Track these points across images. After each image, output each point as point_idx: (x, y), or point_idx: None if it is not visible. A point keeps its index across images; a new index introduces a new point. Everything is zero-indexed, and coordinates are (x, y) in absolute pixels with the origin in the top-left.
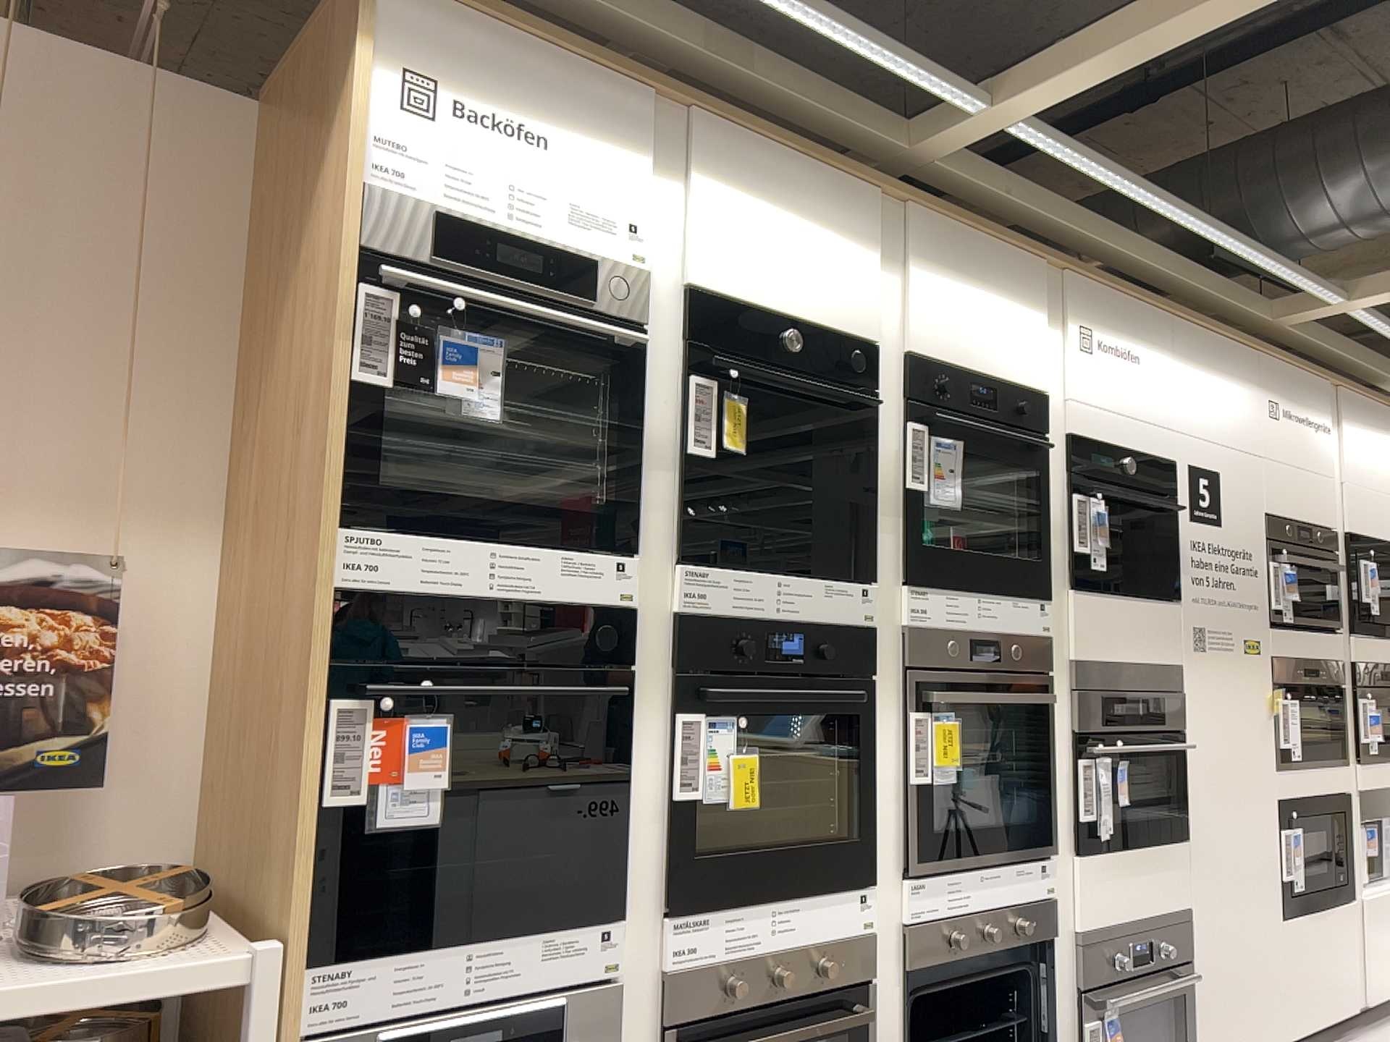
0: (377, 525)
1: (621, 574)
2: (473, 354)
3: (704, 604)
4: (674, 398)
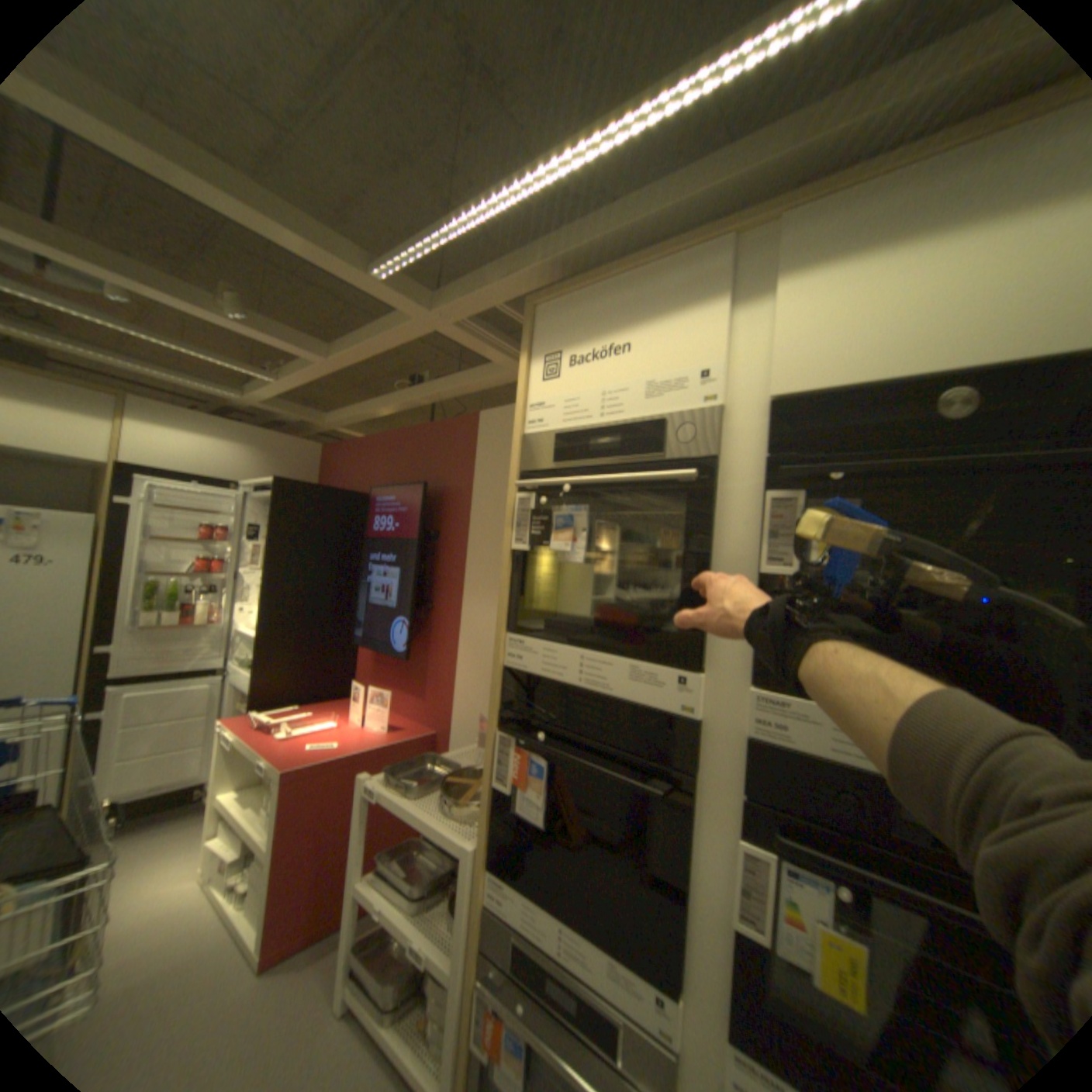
0: (519, 630)
1: (677, 688)
2: (561, 515)
3: (784, 739)
4: (754, 510)
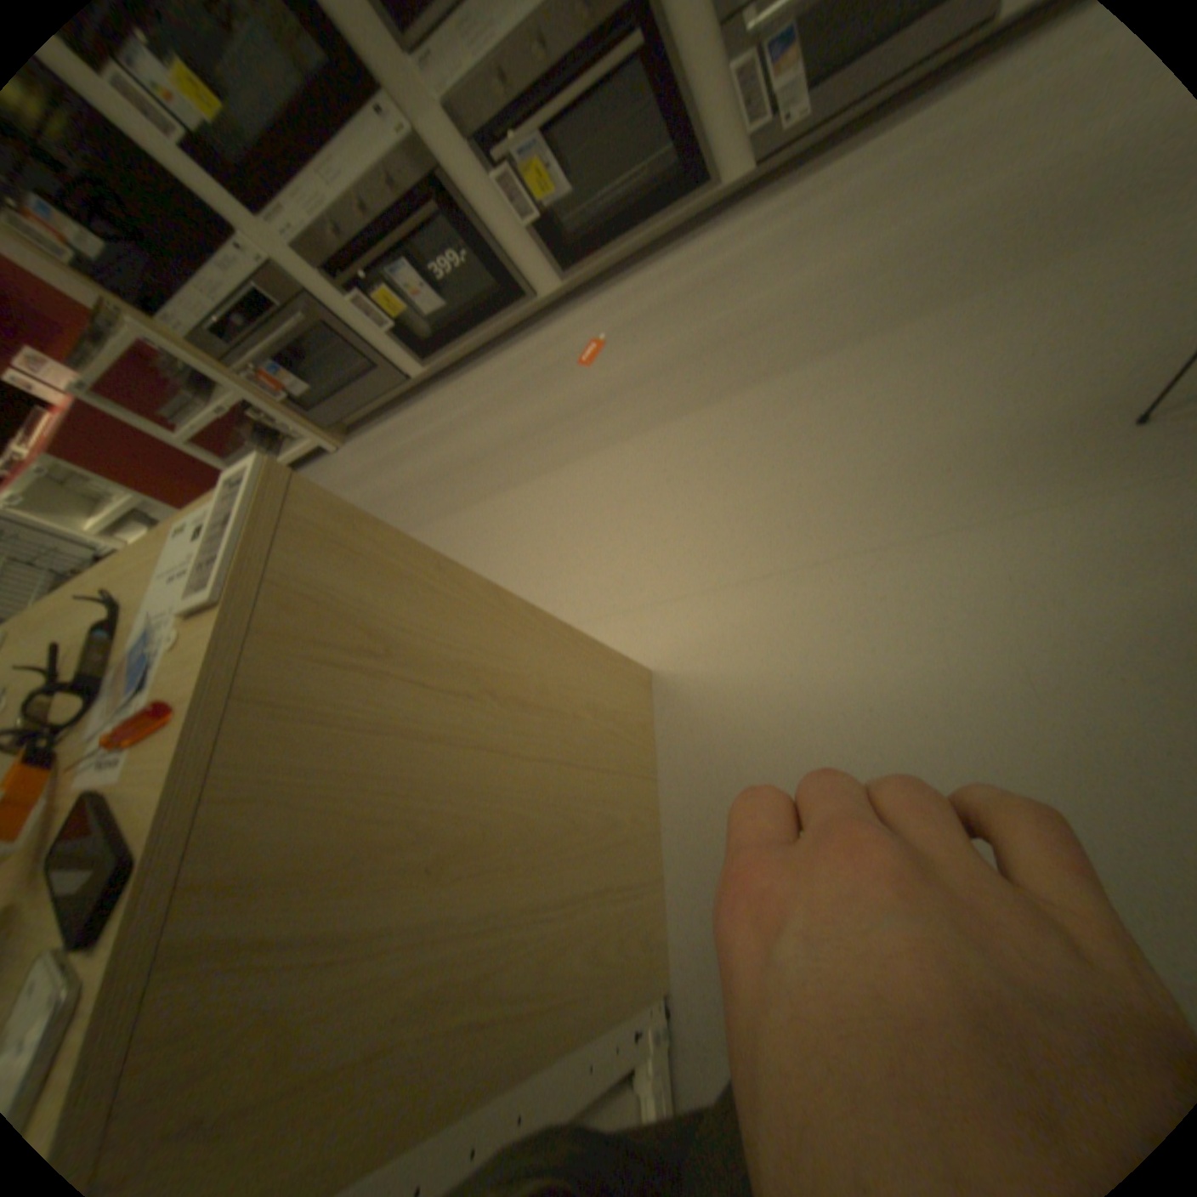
0: None
1: None
2: None
3: None
4: None
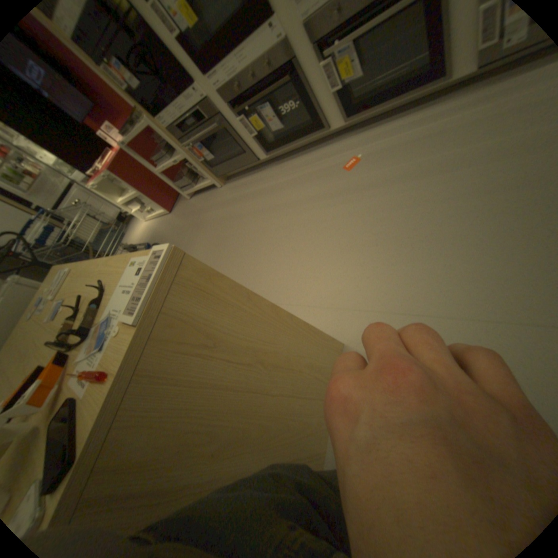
0: None
1: None
2: None
3: None
4: None
